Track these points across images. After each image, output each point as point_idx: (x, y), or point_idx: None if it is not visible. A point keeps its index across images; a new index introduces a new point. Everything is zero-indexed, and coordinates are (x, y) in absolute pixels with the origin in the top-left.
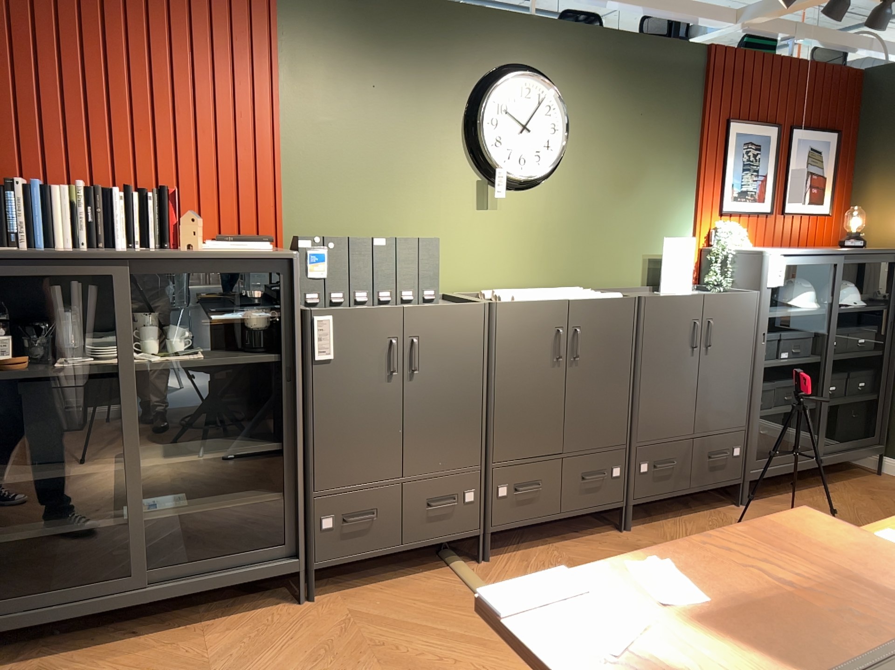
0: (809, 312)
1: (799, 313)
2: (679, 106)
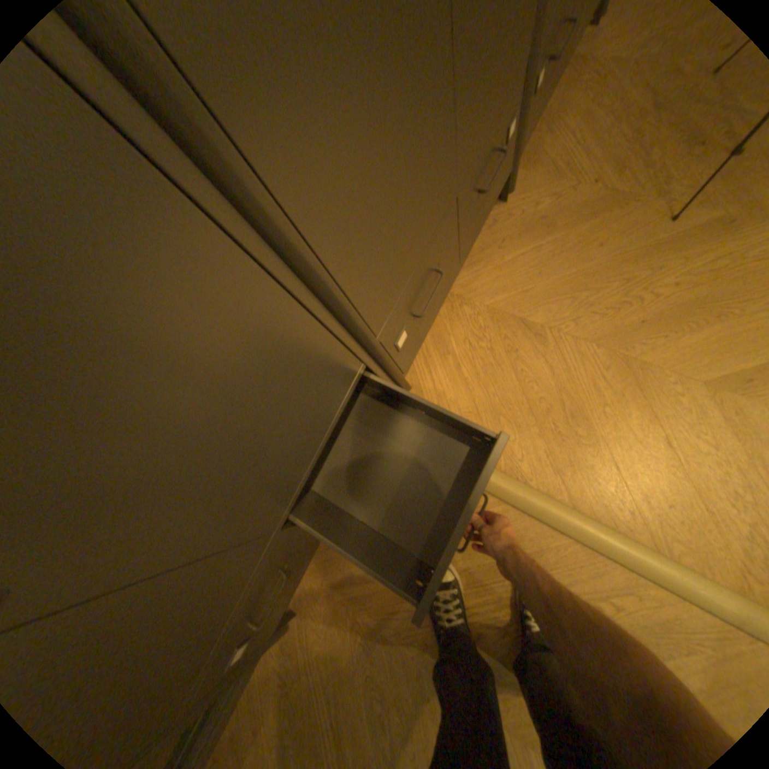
0: None
1: None
2: None
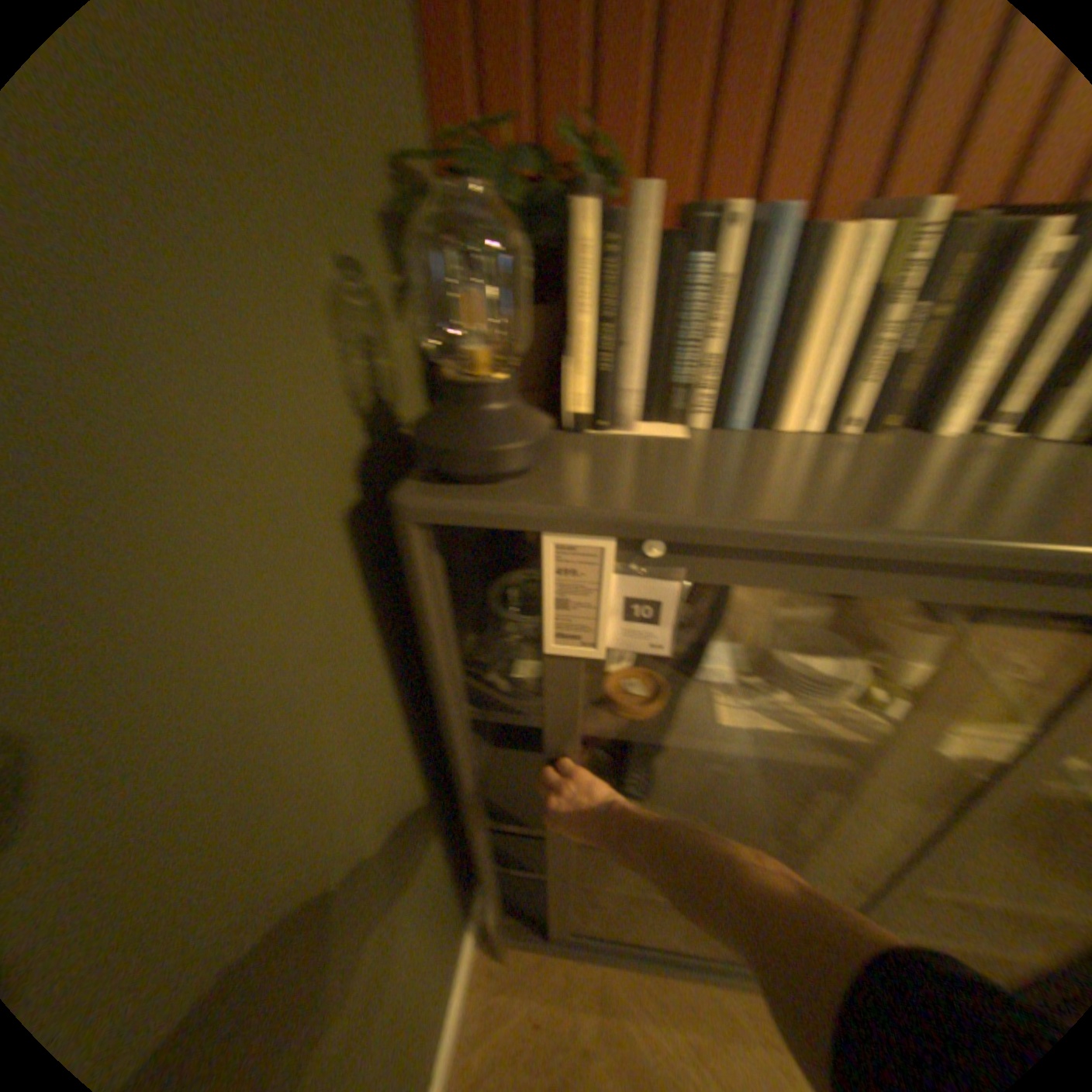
0: None
1: None
2: None
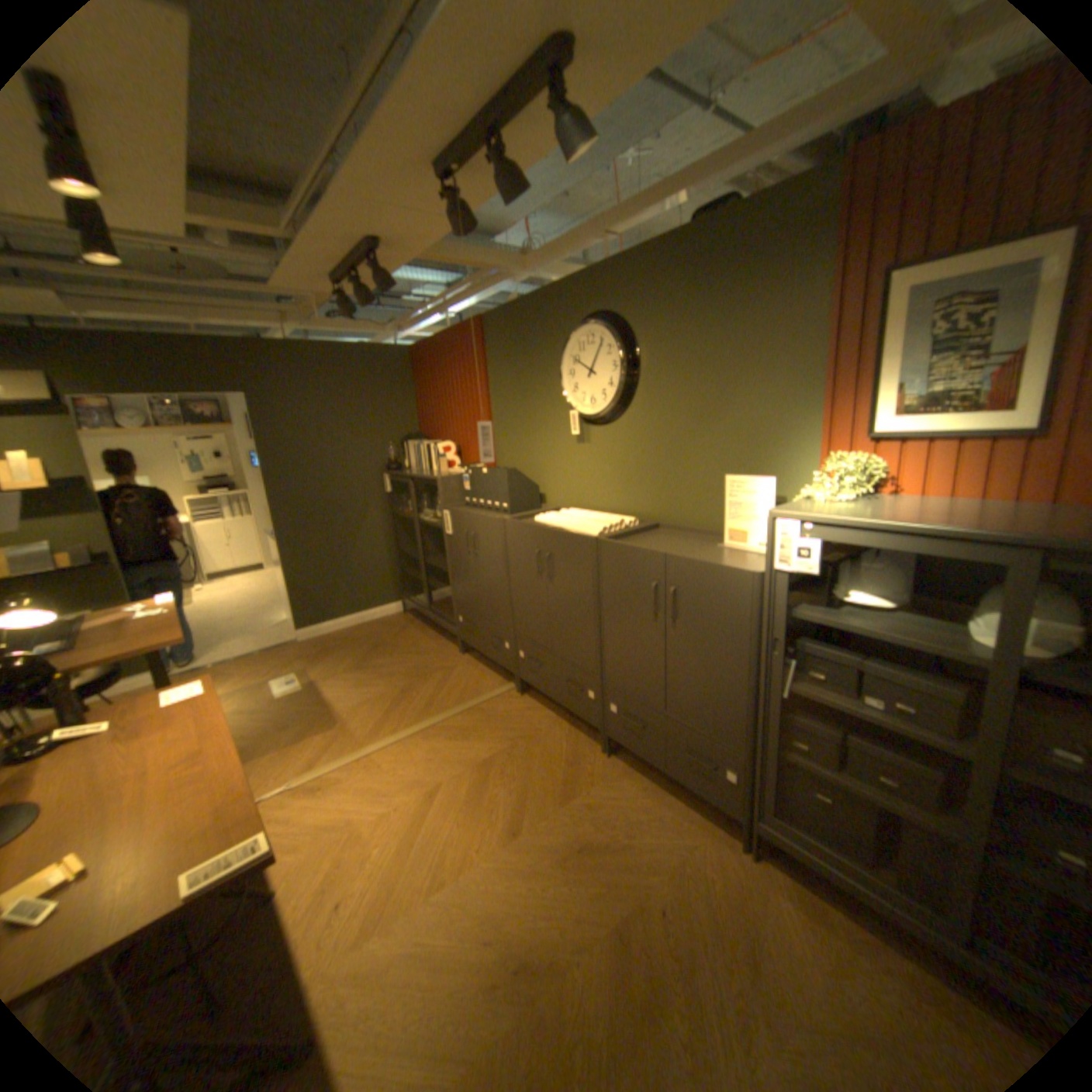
0: (925, 648)
1: (891, 639)
2: (787, 282)
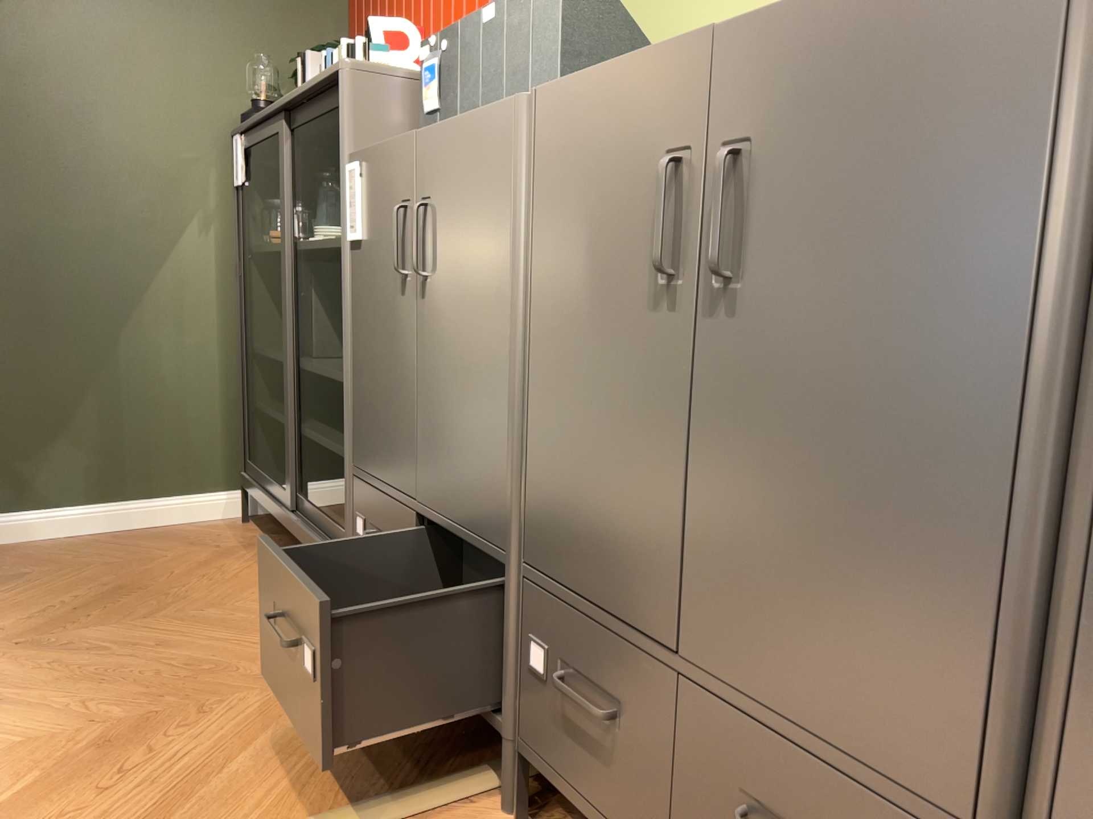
0: None
1: None
2: None
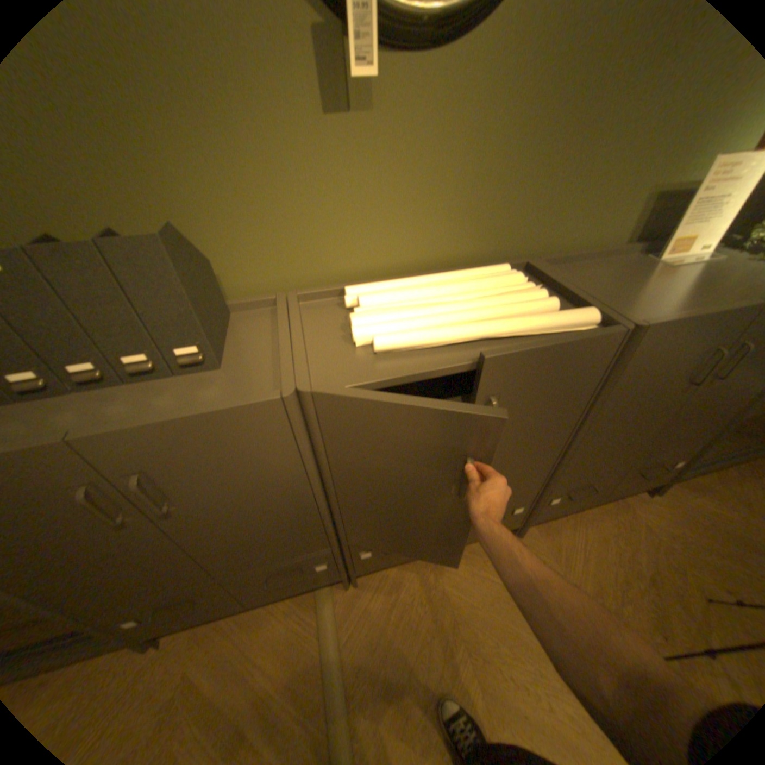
0: None
1: None
2: None
